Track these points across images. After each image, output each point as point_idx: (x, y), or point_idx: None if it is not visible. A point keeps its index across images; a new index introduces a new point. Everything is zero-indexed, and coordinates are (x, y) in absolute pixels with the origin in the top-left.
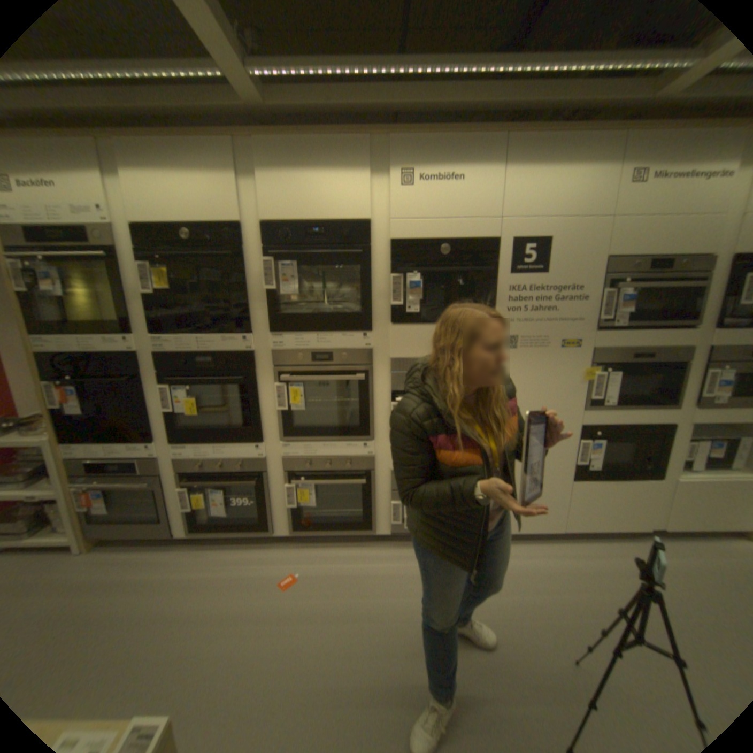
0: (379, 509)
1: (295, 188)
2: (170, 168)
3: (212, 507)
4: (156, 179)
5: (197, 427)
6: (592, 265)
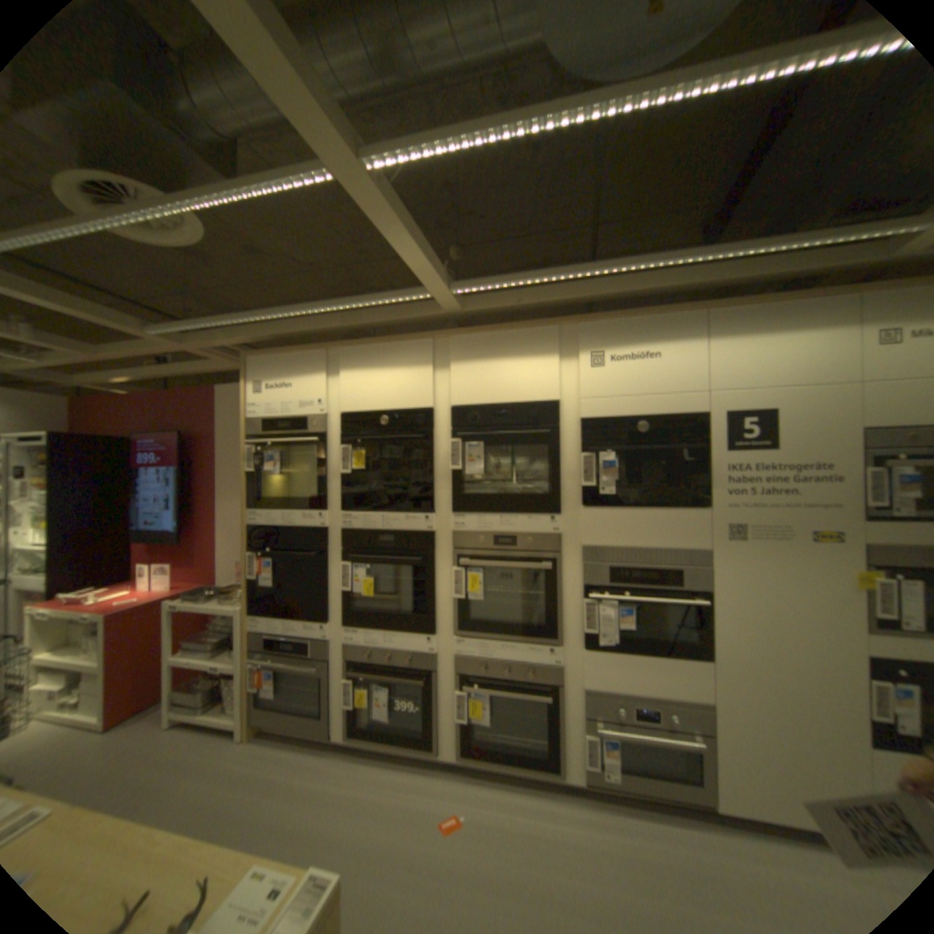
0: (571, 746)
1: (485, 377)
2: (380, 368)
3: (375, 709)
4: (367, 377)
5: (370, 611)
6: (843, 440)
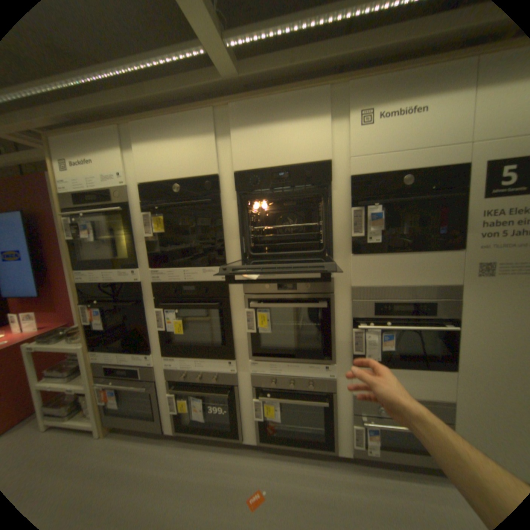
0: (342, 431)
1: (263, 140)
2: (167, 138)
3: (194, 412)
4: (157, 148)
5: (184, 341)
6: None
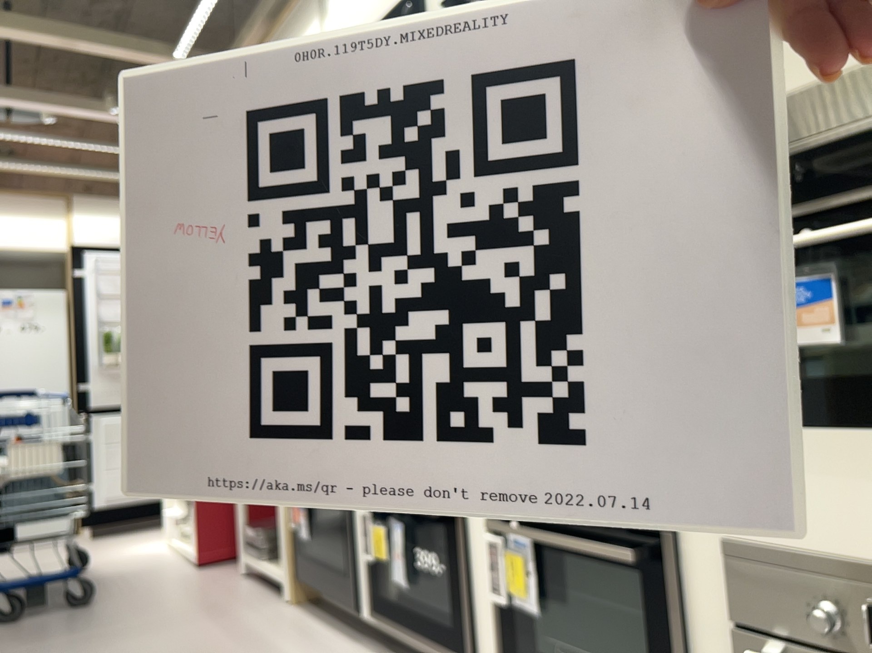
0: None
1: None
2: None
3: (396, 559)
4: None
5: None
6: None
